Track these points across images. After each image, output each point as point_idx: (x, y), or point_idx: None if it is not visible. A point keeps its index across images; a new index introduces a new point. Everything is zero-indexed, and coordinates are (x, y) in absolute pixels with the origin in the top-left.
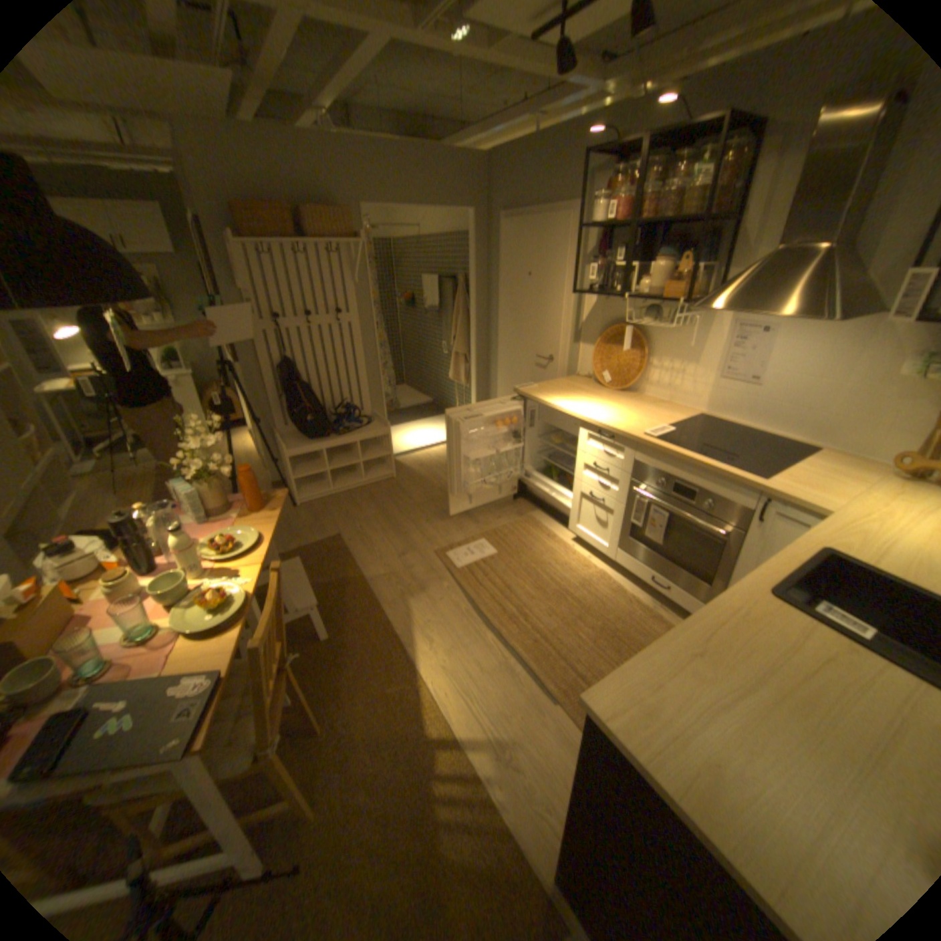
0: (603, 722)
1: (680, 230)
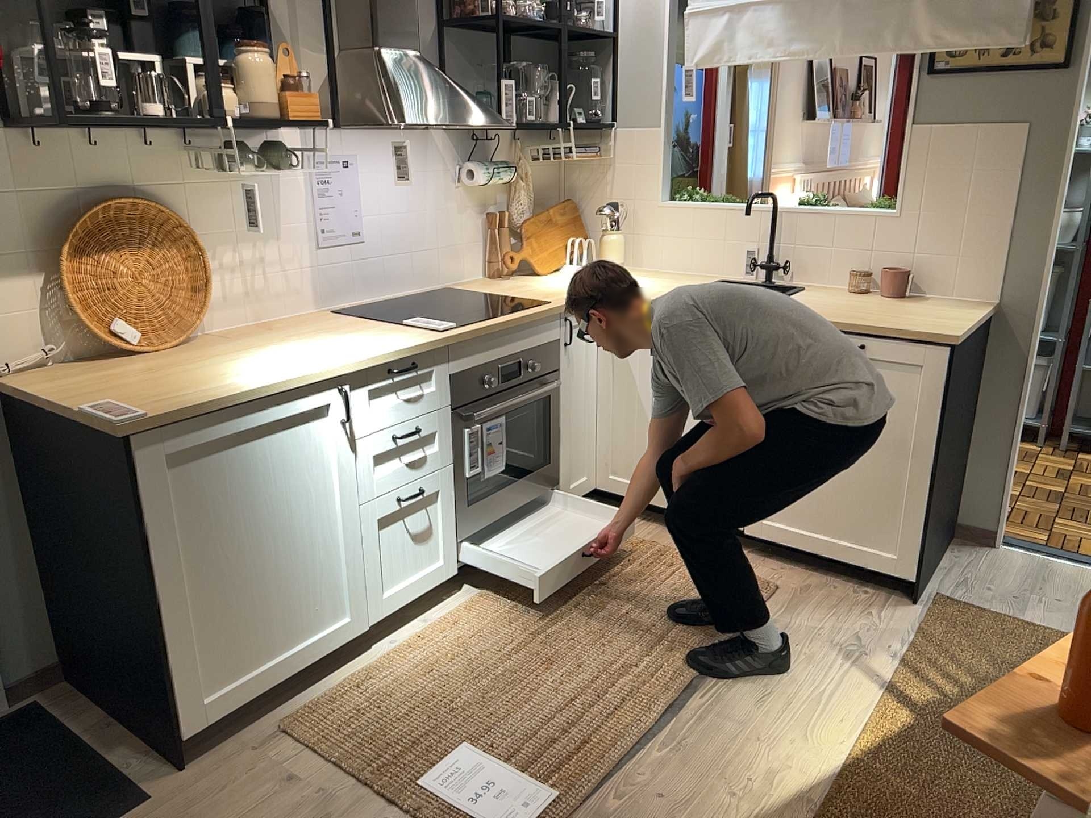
0: (964, 333)
1: (169, 2)
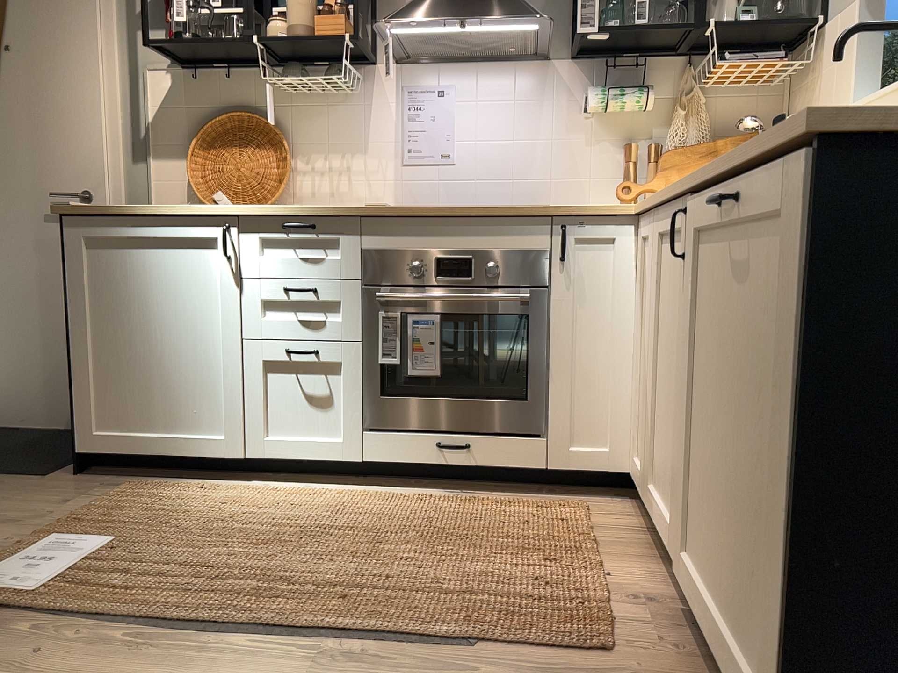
0: (892, 115)
1: None
